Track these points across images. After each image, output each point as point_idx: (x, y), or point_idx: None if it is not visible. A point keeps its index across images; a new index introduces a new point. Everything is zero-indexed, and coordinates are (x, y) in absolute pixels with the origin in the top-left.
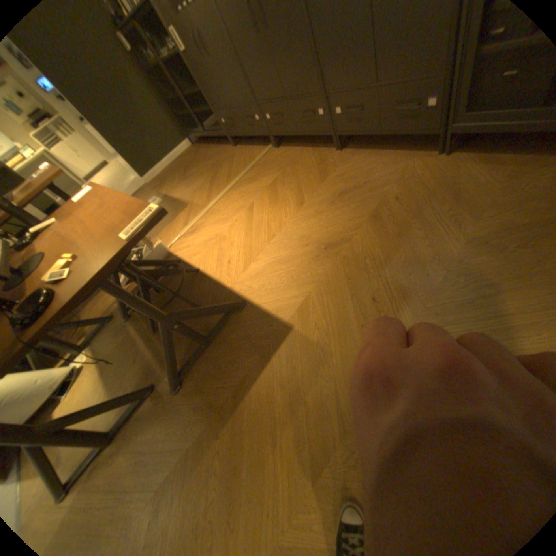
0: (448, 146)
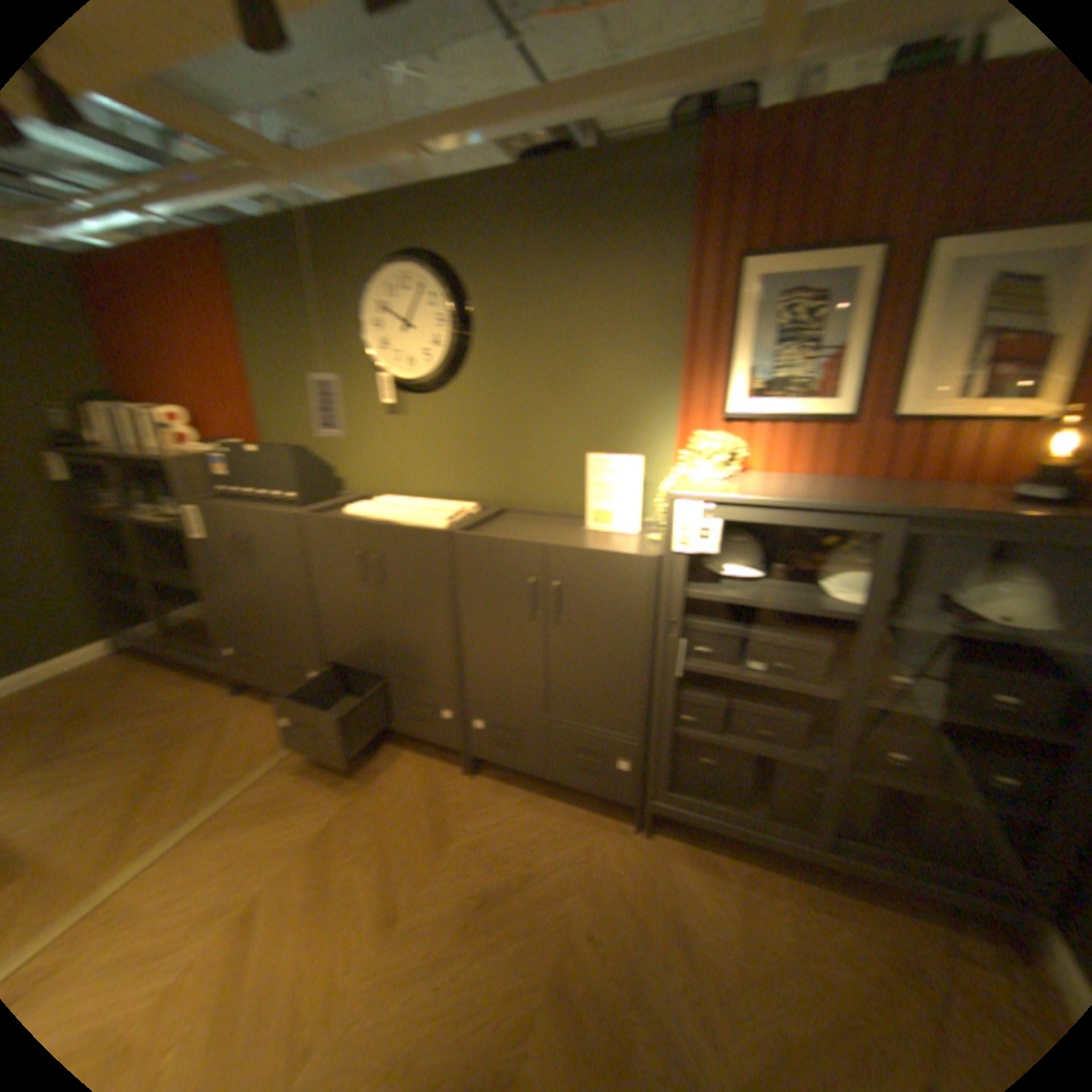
0: (643, 827)
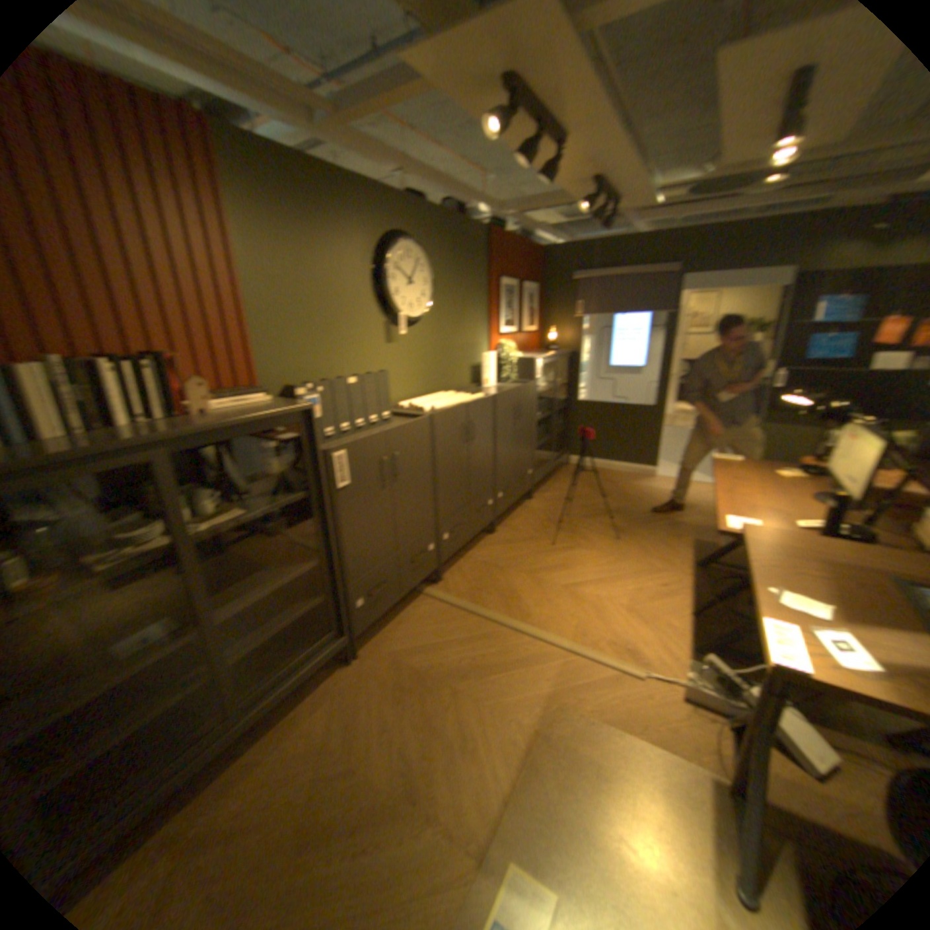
0: (531, 494)
